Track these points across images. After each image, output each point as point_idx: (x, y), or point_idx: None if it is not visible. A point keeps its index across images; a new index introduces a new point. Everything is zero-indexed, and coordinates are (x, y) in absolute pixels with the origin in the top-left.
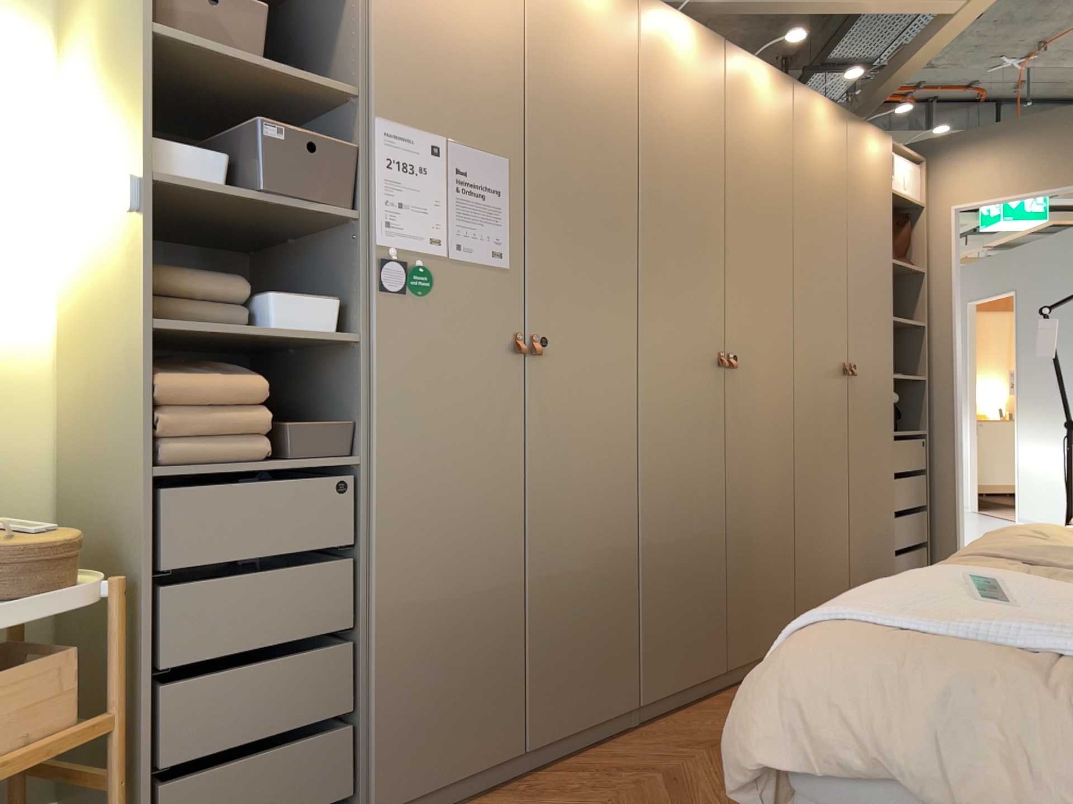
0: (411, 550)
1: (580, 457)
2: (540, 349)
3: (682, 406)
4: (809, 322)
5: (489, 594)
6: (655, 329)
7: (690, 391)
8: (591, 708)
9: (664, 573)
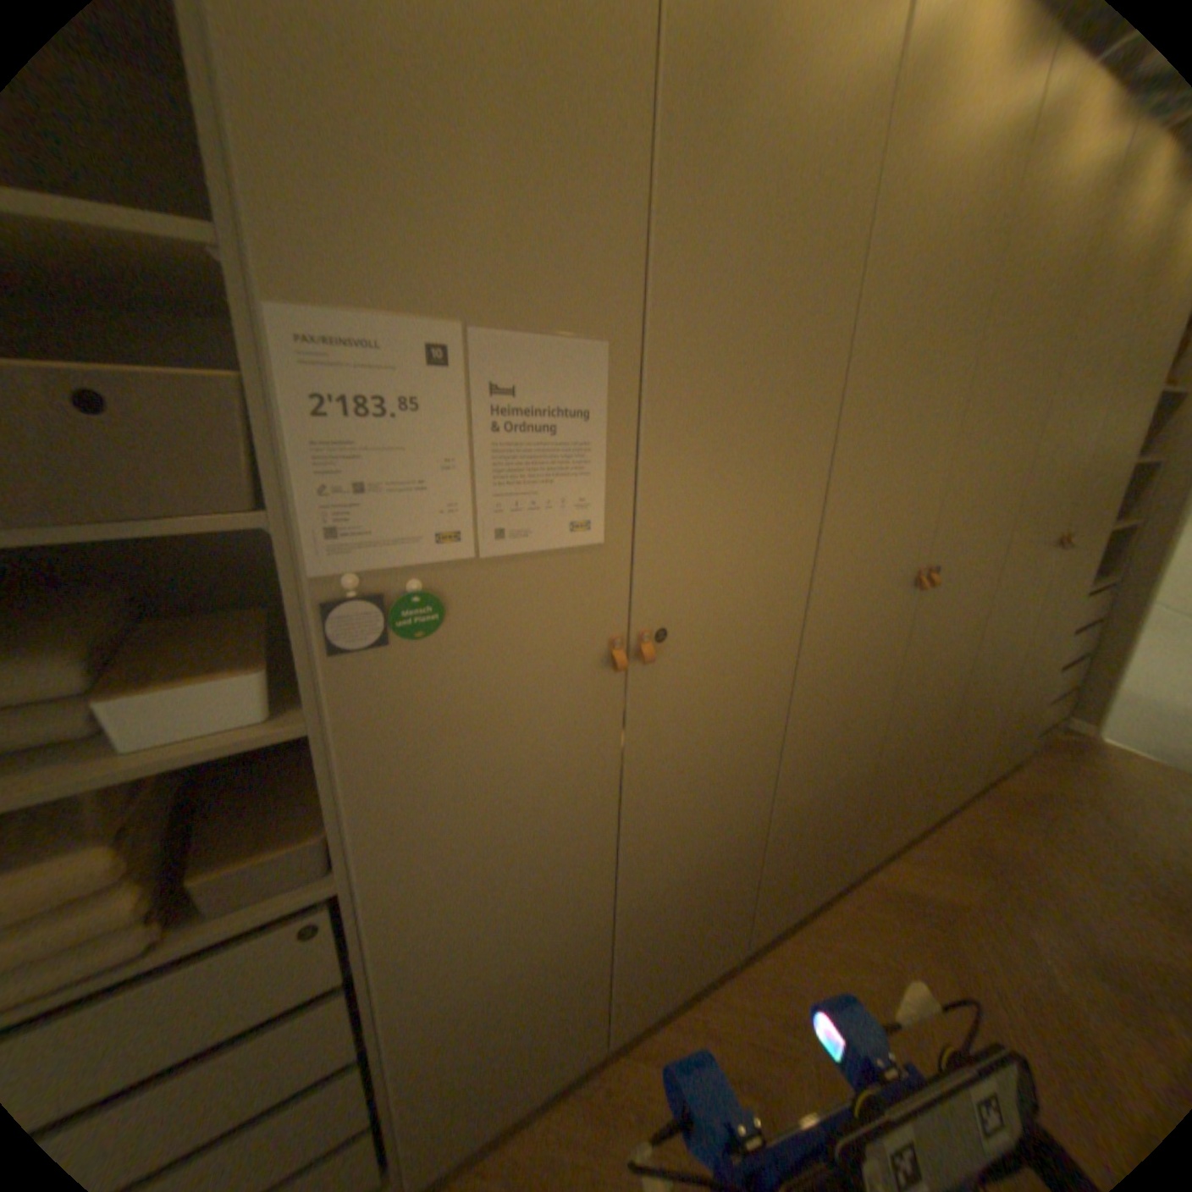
0: (442, 959)
1: (703, 761)
2: (650, 658)
3: (852, 655)
4: (1038, 500)
5: (565, 949)
6: (833, 571)
7: (867, 633)
8: (692, 983)
9: (795, 835)
